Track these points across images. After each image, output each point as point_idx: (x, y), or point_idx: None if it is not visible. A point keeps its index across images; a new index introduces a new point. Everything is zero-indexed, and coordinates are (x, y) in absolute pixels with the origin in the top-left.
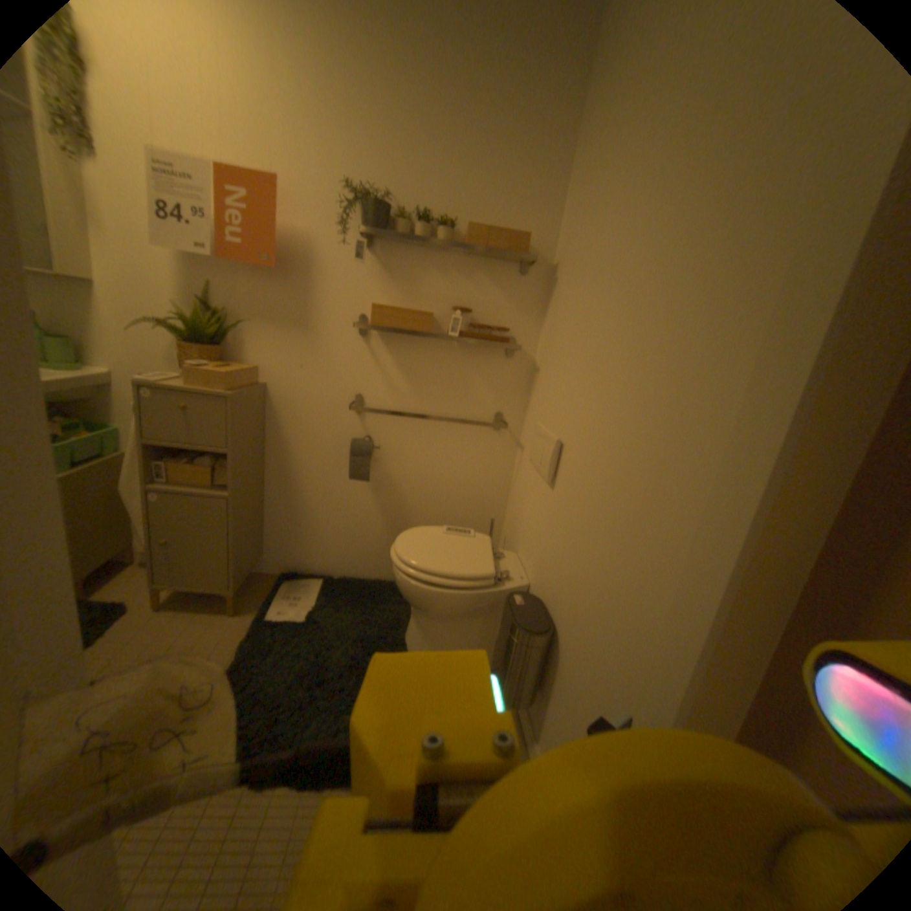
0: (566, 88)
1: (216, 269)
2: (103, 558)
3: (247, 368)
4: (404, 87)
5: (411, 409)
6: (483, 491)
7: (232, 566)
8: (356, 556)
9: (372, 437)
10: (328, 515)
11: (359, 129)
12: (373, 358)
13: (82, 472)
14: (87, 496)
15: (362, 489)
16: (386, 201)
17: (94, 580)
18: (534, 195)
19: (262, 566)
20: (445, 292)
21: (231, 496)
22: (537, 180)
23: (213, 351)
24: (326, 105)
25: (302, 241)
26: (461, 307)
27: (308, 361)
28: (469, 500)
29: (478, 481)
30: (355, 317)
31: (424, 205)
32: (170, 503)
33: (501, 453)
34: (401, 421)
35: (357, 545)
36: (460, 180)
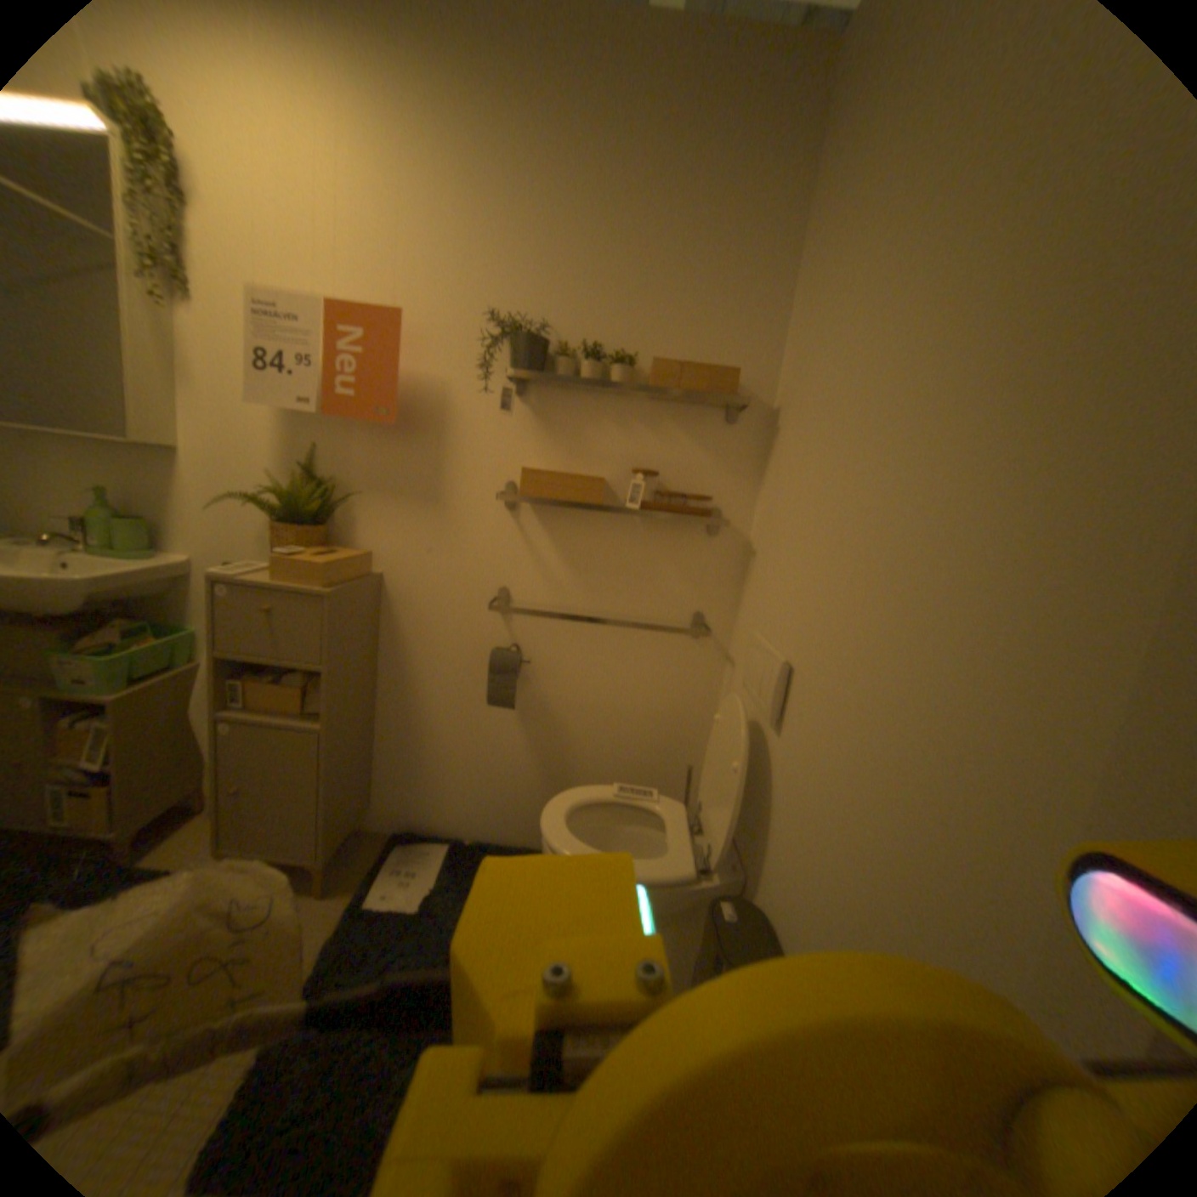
0: (787, 181)
1: (325, 430)
2: (161, 806)
3: (356, 555)
4: (568, 195)
5: (575, 608)
6: (676, 725)
7: (321, 826)
8: (496, 813)
9: (521, 646)
10: (458, 753)
11: (510, 249)
12: (524, 539)
13: (141, 691)
14: (145, 723)
15: (506, 718)
16: (542, 336)
17: (148, 835)
18: (744, 319)
19: (368, 821)
20: (622, 450)
21: (324, 730)
22: (747, 299)
23: (315, 533)
24: (469, 223)
25: (434, 391)
26: (644, 469)
27: (437, 544)
28: (656, 736)
29: (669, 710)
30: (500, 486)
31: (594, 339)
32: (245, 737)
33: (702, 670)
34: (561, 625)
35: (498, 797)
36: (642, 305)
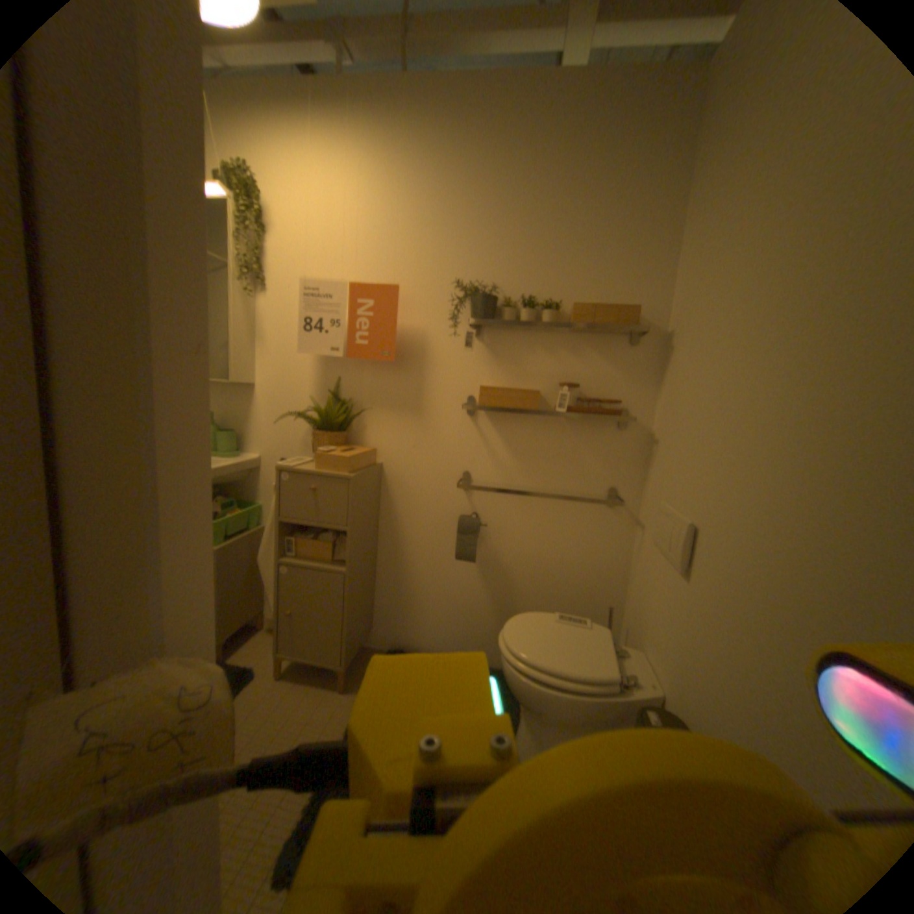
0: (671, 169)
1: (346, 367)
2: (239, 623)
3: (366, 451)
4: (509, 197)
5: (518, 486)
6: (597, 575)
7: (344, 641)
8: (461, 638)
9: (478, 514)
10: (434, 592)
11: (469, 238)
12: (480, 436)
13: (231, 544)
14: (233, 566)
15: (467, 567)
16: (493, 295)
17: (230, 643)
18: (642, 269)
19: (370, 641)
20: (551, 370)
21: (347, 572)
22: (644, 255)
23: (340, 437)
24: (441, 224)
25: (418, 337)
26: (567, 383)
27: (419, 442)
28: (582, 583)
29: (592, 563)
30: (463, 400)
31: (529, 293)
32: (296, 576)
33: (617, 532)
34: (508, 498)
35: (462, 627)
36: (563, 267)
